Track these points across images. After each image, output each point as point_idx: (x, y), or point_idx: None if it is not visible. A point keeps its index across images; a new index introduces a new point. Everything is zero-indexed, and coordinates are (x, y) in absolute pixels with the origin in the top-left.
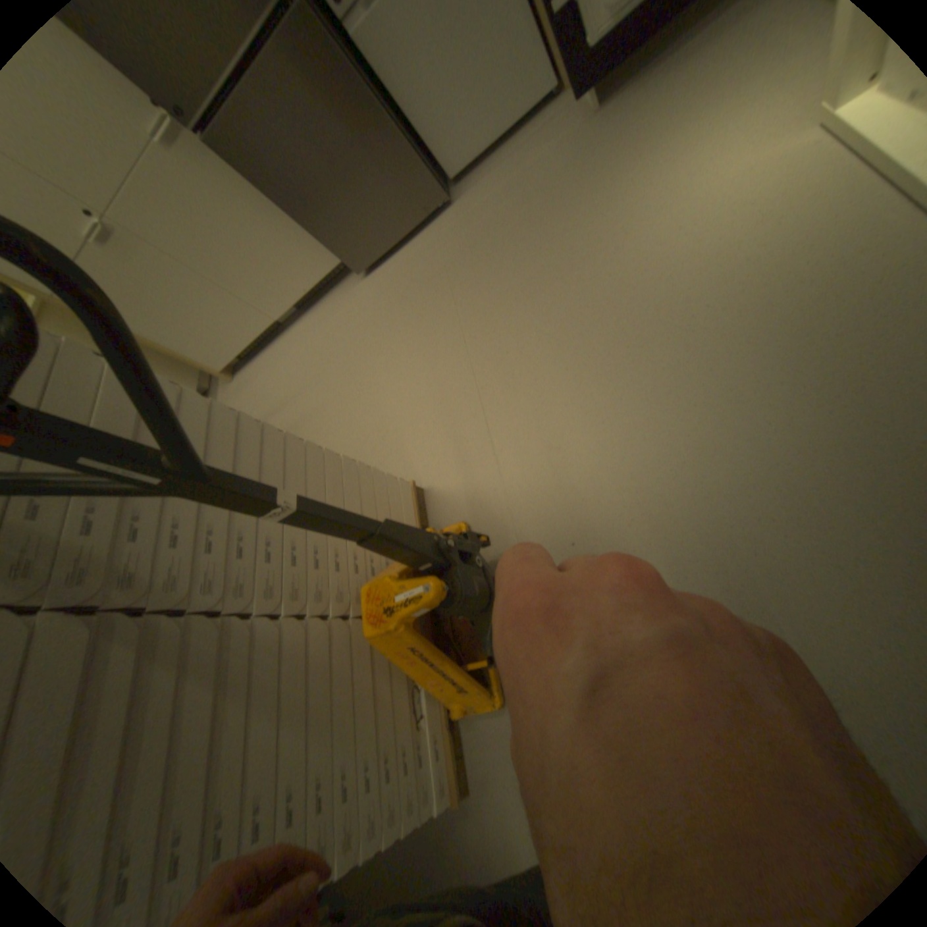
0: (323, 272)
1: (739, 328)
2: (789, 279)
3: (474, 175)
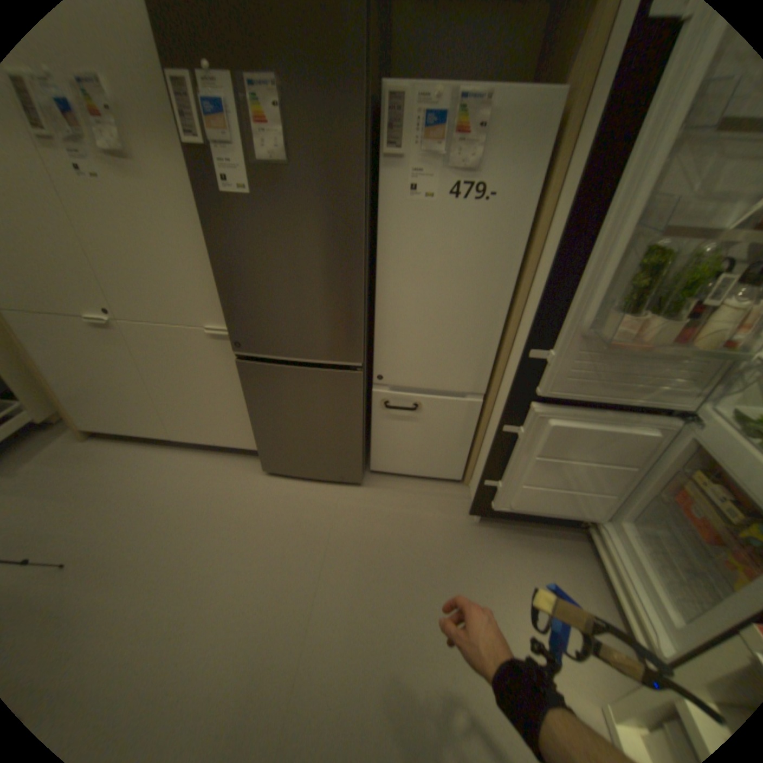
0: (239, 445)
1: None
2: None
3: (384, 482)
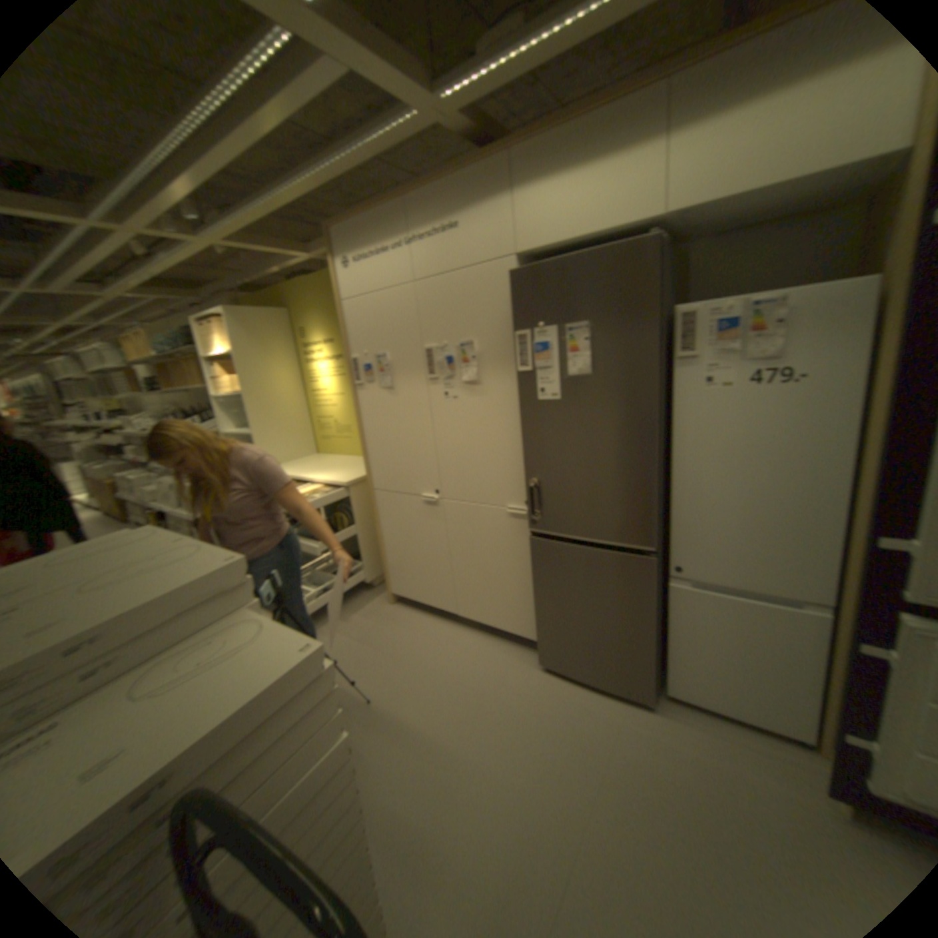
0: (517, 633)
1: None
2: None
3: (688, 718)
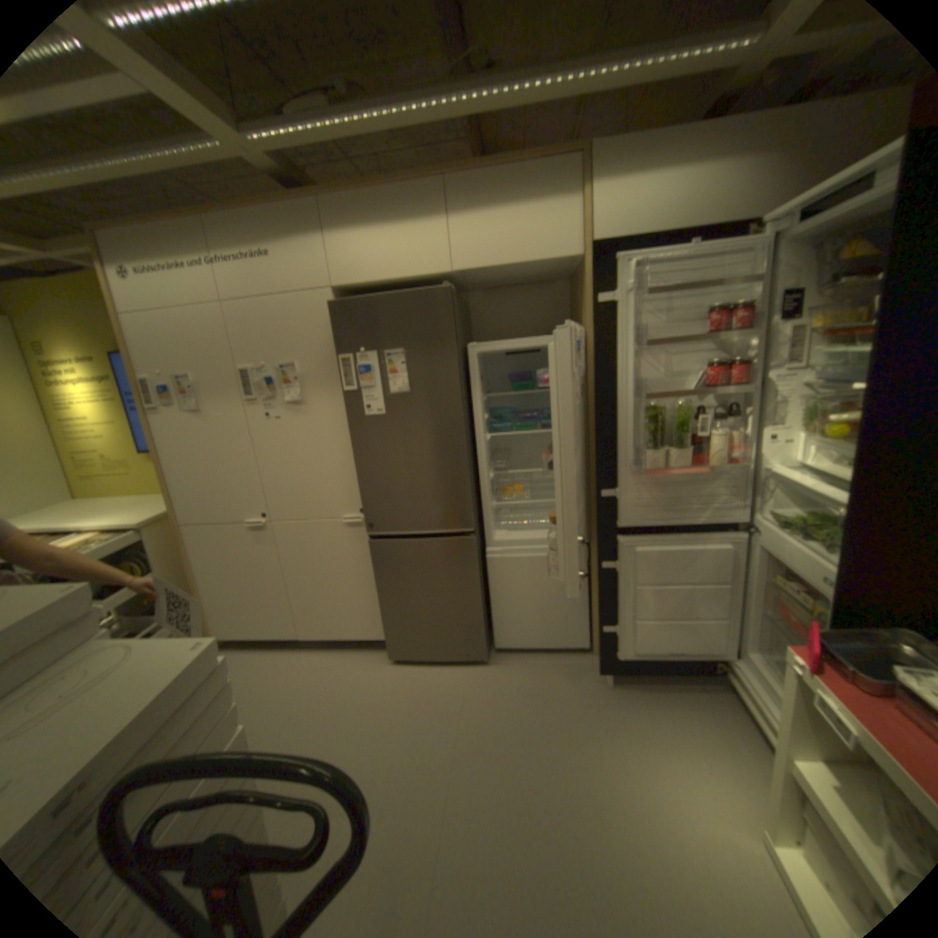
0: (364, 637)
1: None
2: None
3: (511, 660)
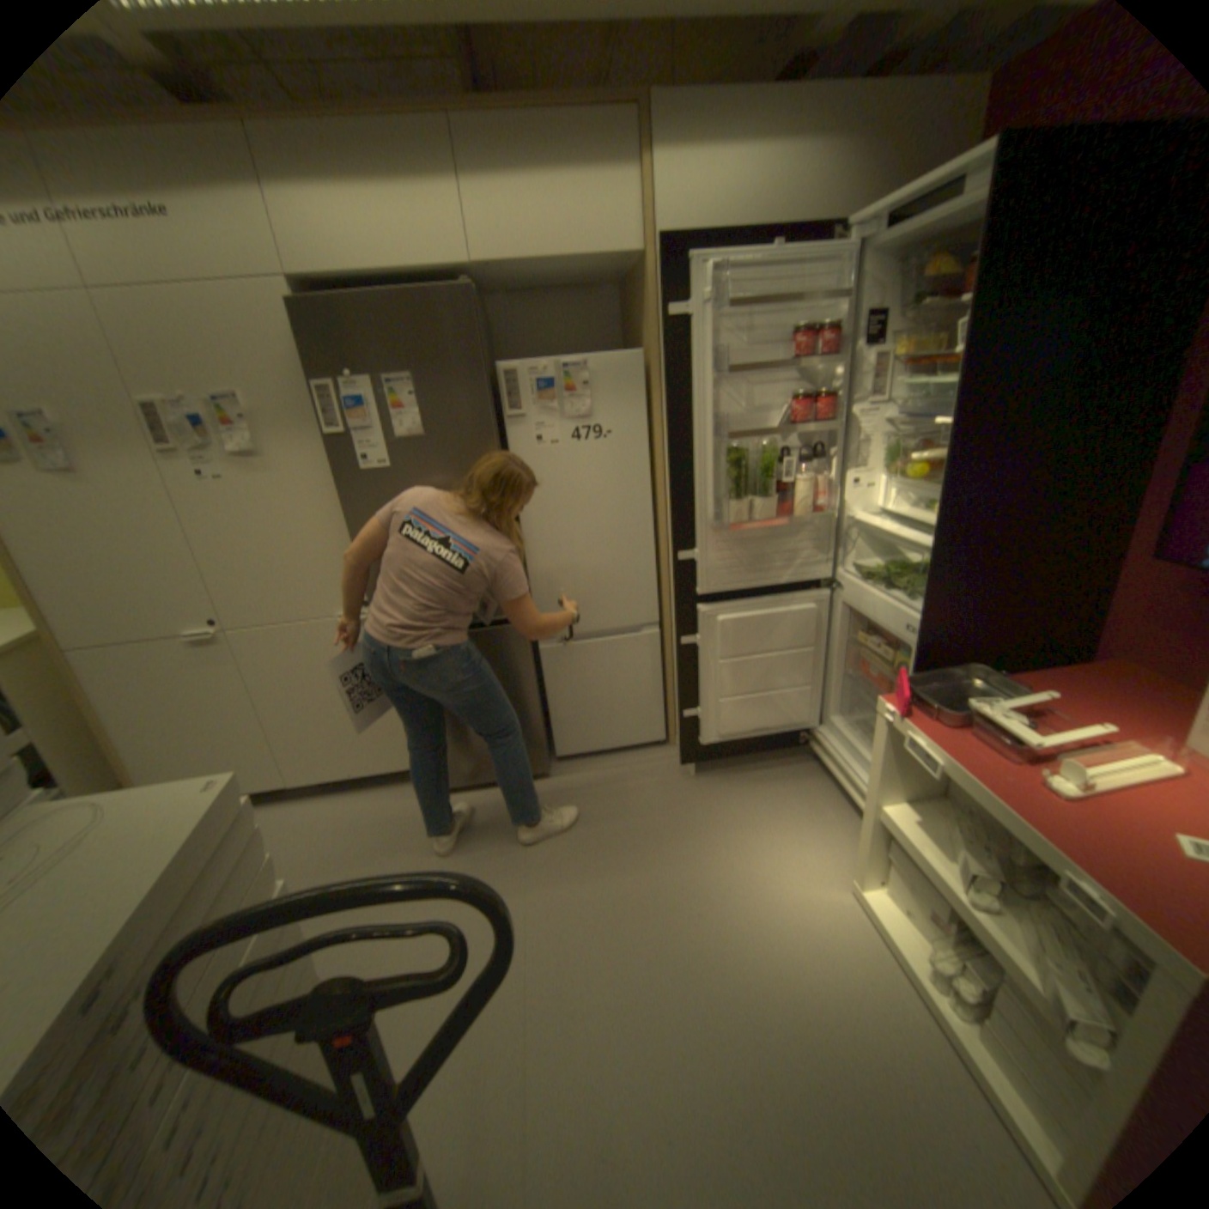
0: (383, 769)
1: (805, 1076)
2: (843, 1038)
3: (577, 767)
